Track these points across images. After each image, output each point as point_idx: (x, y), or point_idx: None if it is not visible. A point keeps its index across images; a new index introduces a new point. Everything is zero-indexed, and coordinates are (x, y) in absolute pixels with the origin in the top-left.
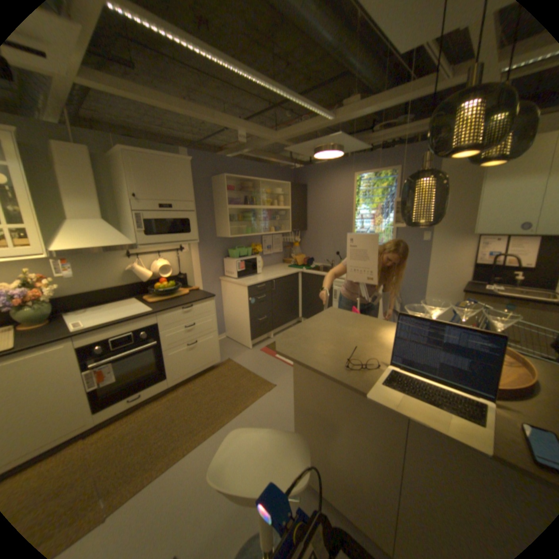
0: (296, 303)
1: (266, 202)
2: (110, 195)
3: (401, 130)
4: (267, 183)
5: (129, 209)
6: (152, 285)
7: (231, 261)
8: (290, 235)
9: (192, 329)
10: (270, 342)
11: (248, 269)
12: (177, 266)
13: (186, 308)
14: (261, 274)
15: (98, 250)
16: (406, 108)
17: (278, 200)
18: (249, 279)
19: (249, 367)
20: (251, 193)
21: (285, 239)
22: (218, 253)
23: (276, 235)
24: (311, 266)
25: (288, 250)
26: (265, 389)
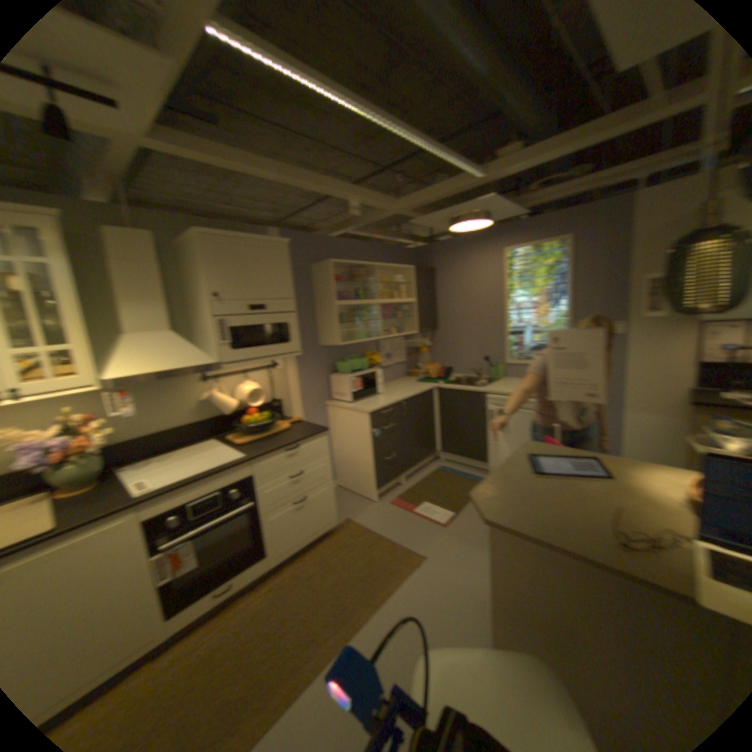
0: (434, 432)
1: (385, 295)
2: (184, 296)
3: (573, 187)
4: (386, 269)
5: (212, 315)
6: (242, 419)
7: (343, 378)
8: (415, 337)
9: (301, 480)
10: (403, 489)
11: (368, 388)
12: (273, 389)
13: (293, 449)
14: (384, 393)
15: (171, 373)
16: (576, 157)
17: (400, 291)
18: (371, 402)
19: (381, 530)
20: (365, 284)
21: (409, 343)
22: (324, 368)
23: (398, 338)
24: (450, 378)
25: (414, 358)
26: (412, 564)
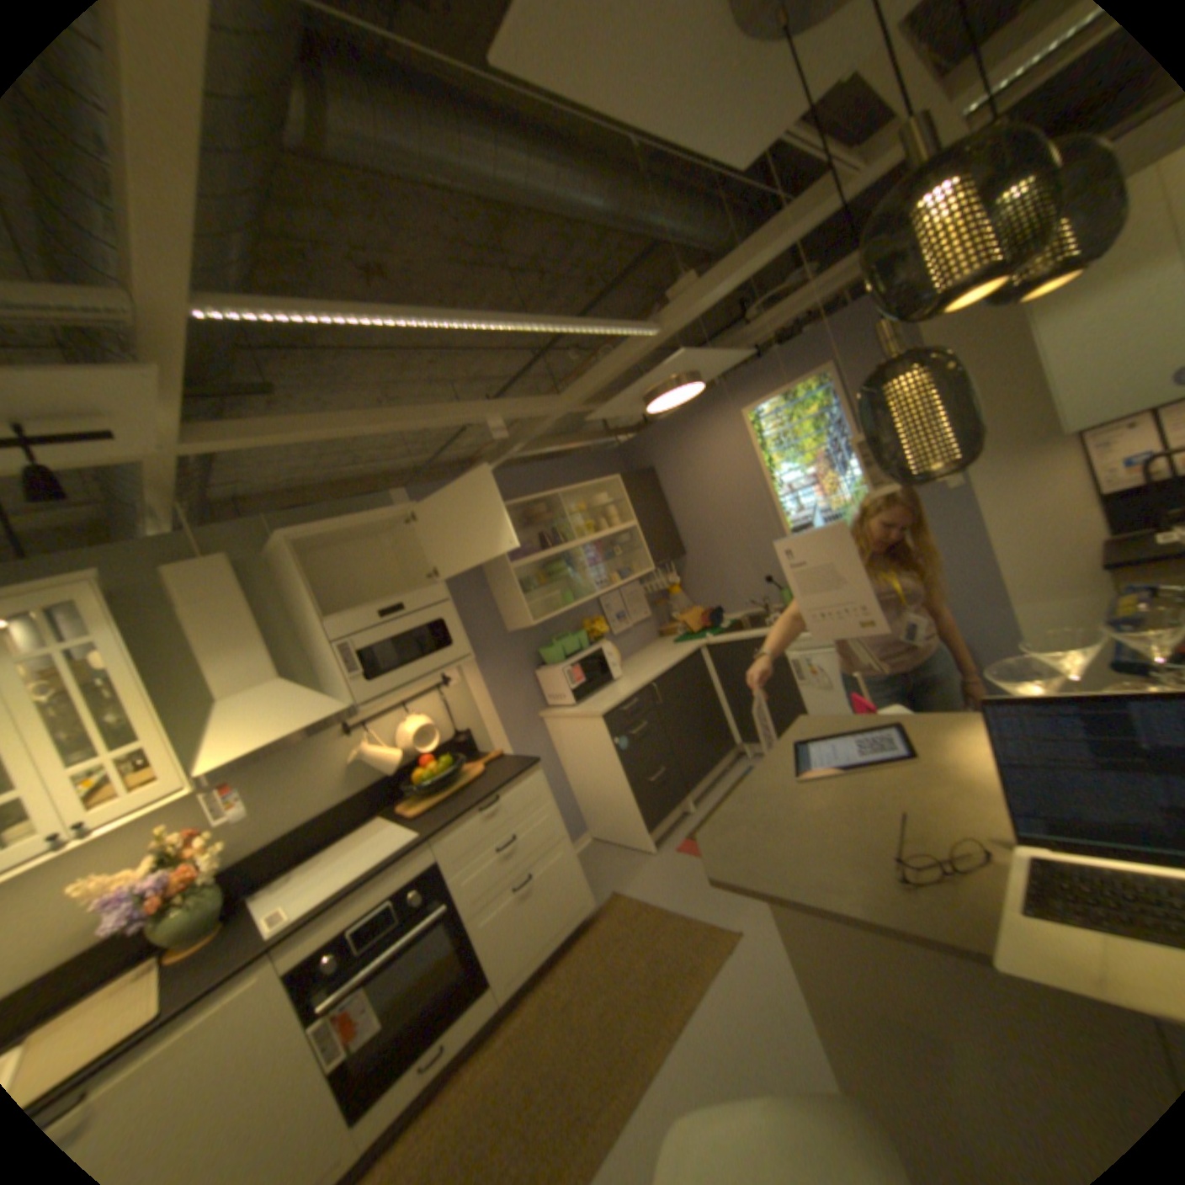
0: (719, 716)
1: (584, 530)
2: (287, 625)
3: (802, 300)
4: (574, 494)
5: (324, 642)
6: (408, 778)
7: (552, 673)
8: (654, 576)
9: (513, 852)
10: (692, 823)
11: (592, 677)
12: (447, 719)
13: (486, 807)
14: (622, 677)
15: (287, 741)
16: (795, 257)
17: (607, 518)
18: (601, 698)
19: (664, 903)
20: (548, 524)
21: (646, 587)
22: (520, 665)
23: (627, 586)
24: (722, 625)
25: (661, 608)
26: (718, 951)
